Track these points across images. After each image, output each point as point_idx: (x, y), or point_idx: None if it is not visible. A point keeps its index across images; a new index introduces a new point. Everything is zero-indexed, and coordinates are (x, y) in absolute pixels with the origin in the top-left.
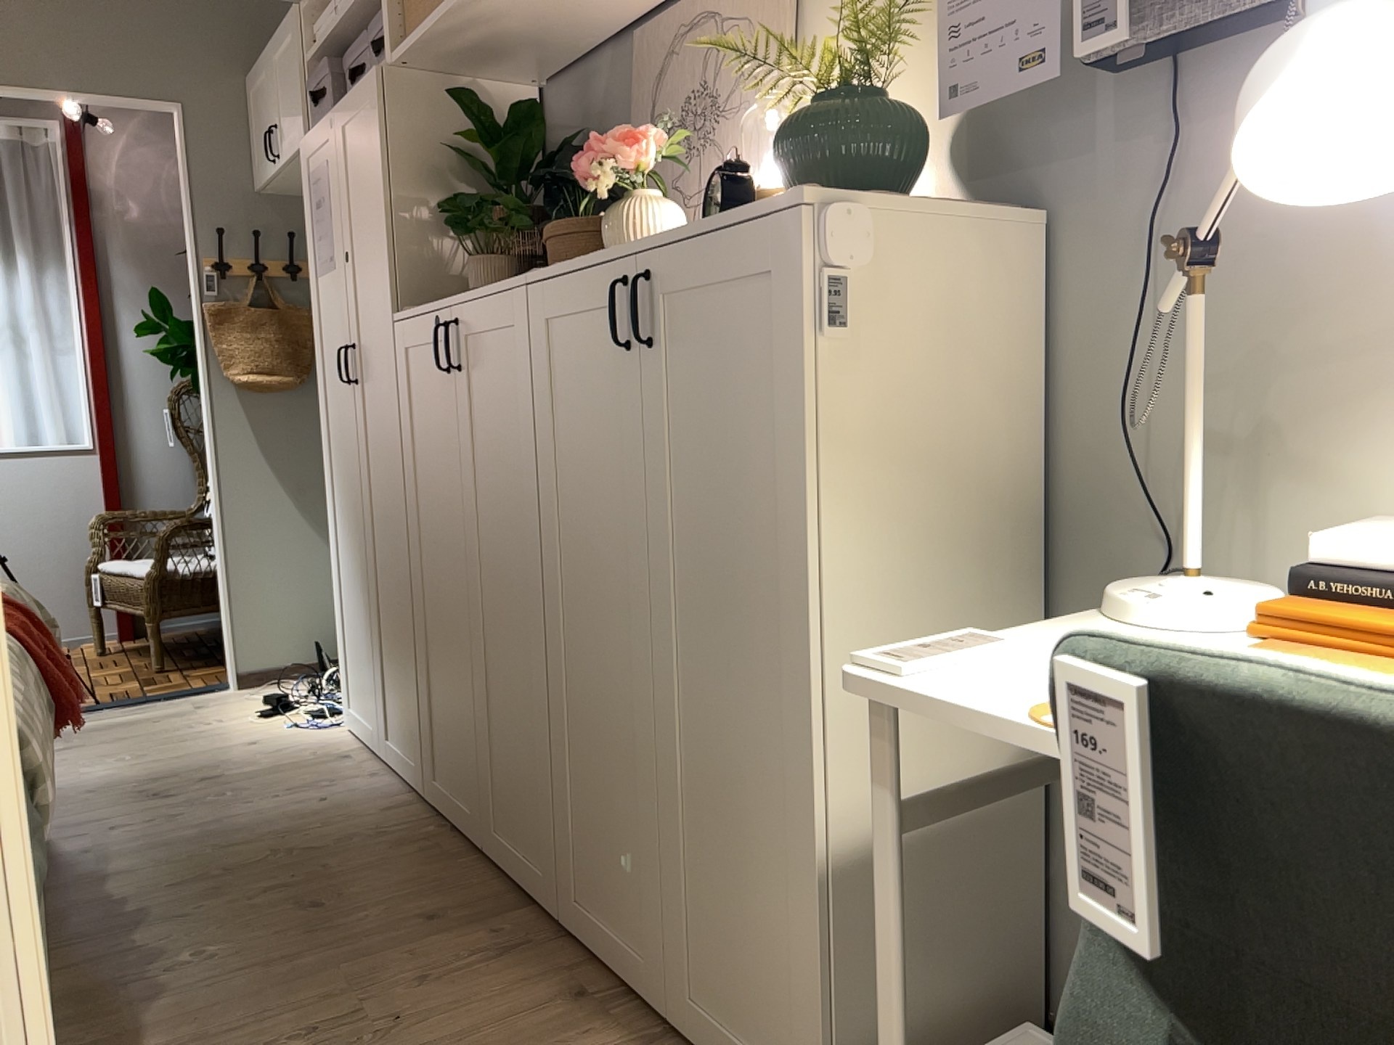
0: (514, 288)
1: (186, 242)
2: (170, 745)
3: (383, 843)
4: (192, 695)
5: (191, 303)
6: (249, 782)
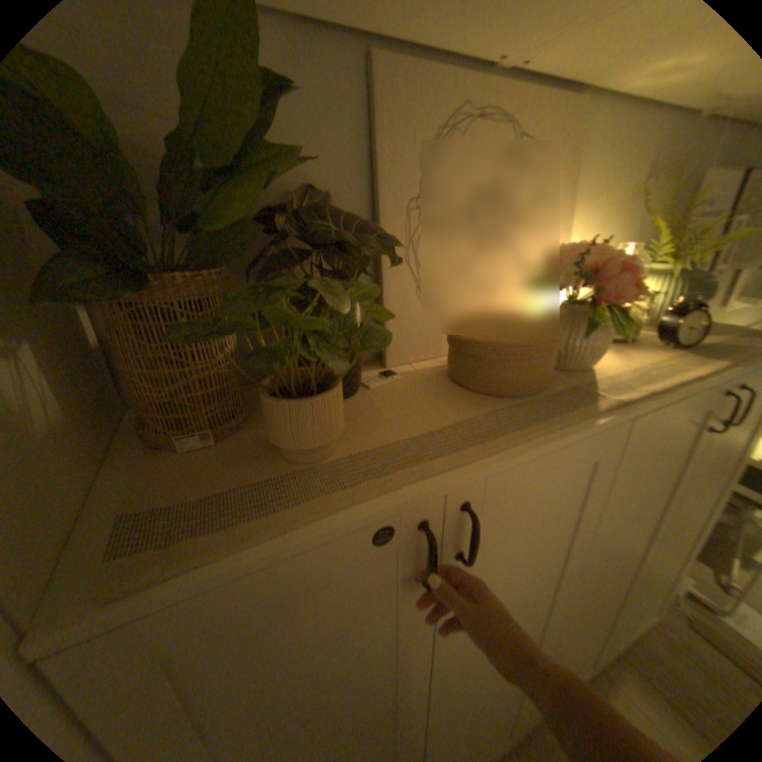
0: (616, 423)
1: None
2: None
3: None
4: None
5: None
6: None
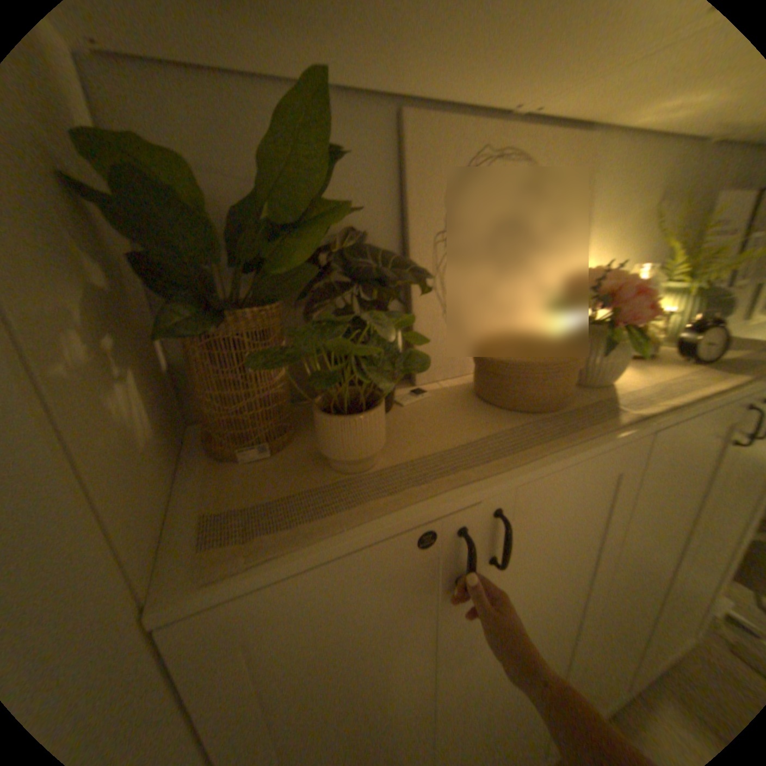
0: (638, 437)
1: None
2: None
3: None
4: None
5: None
6: None
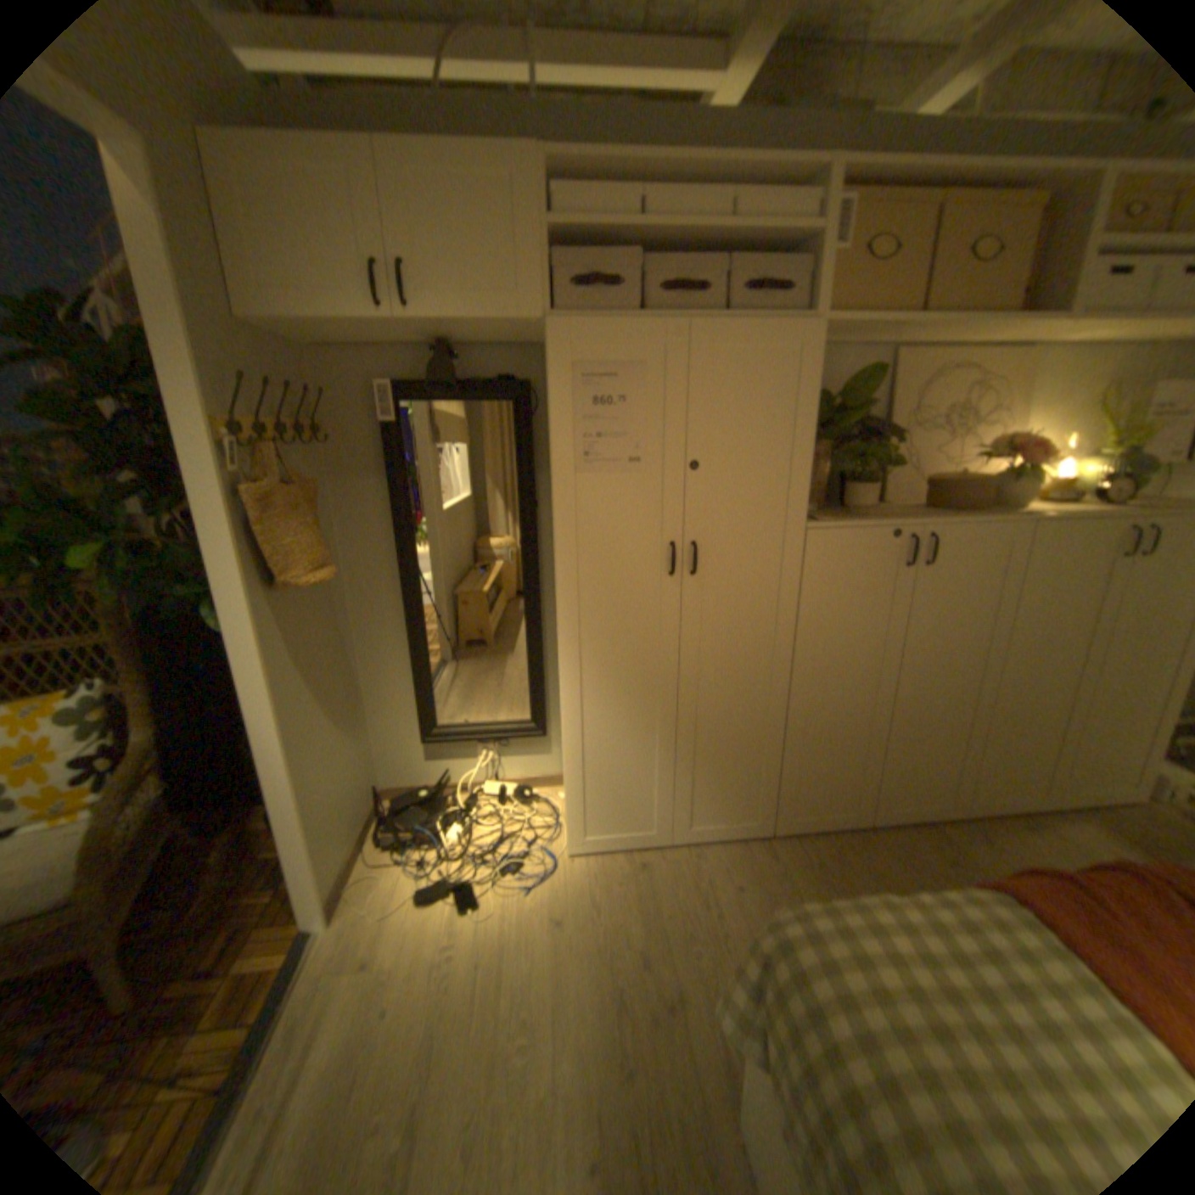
0: (1022, 521)
1: (161, 386)
2: (509, 996)
3: (837, 867)
4: (301, 972)
5: (187, 484)
6: (671, 932)
